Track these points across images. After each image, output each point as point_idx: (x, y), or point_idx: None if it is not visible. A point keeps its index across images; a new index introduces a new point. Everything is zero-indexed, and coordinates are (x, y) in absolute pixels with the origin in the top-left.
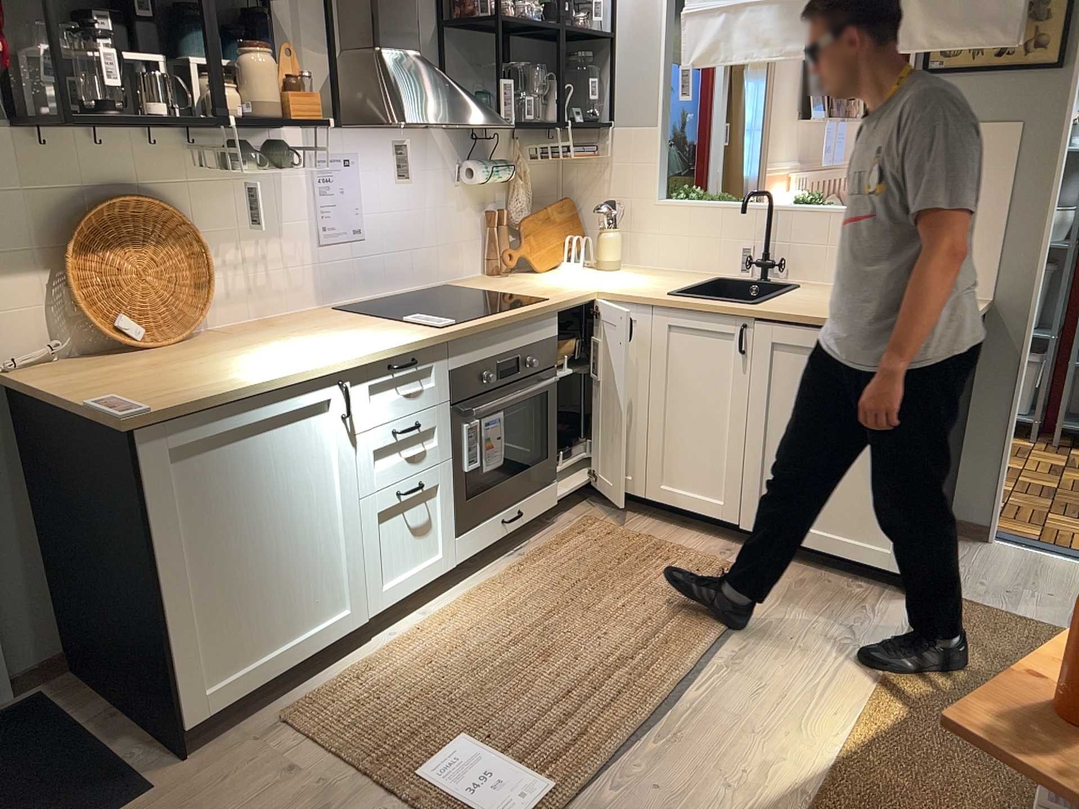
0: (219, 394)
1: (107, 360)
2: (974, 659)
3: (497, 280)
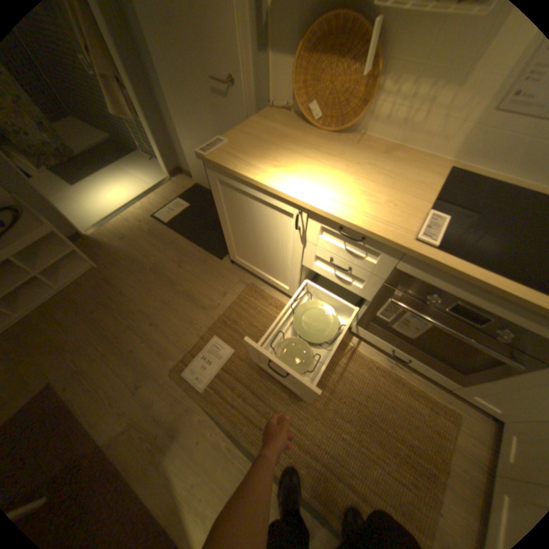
0: (232, 169)
1: (295, 121)
2: None
3: None
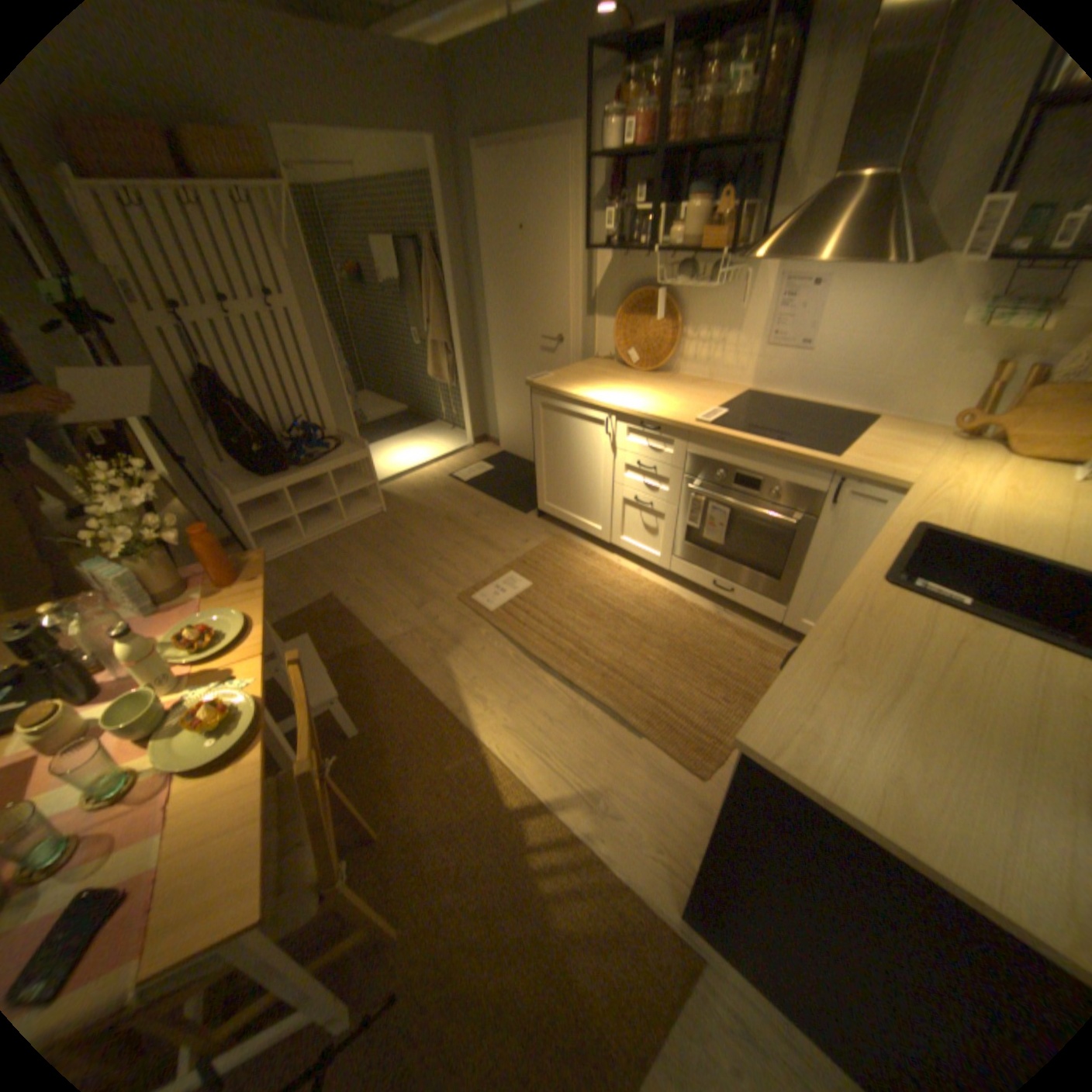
0: (555, 389)
1: (616, 366)
2: (565, 917)
3: (933, 436)
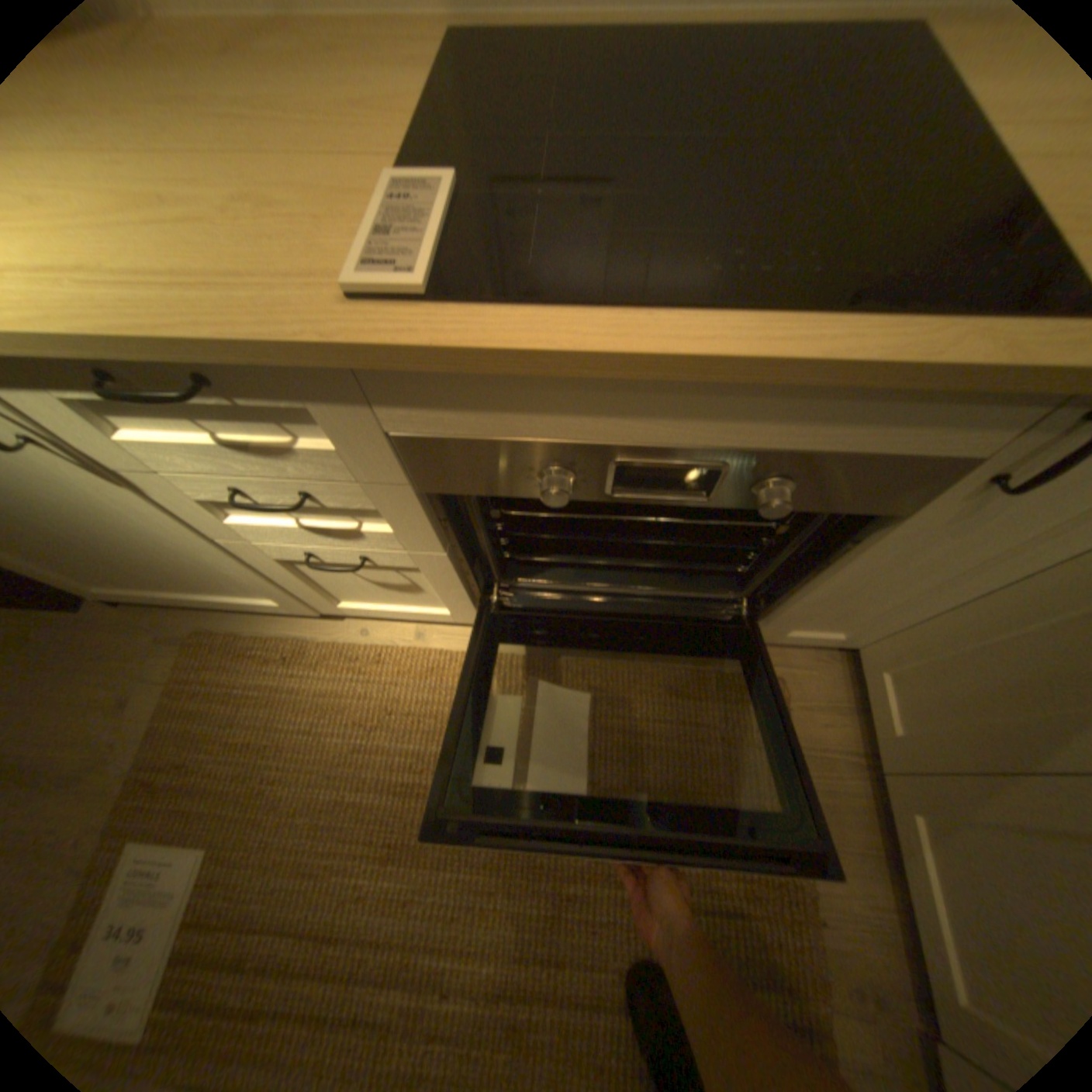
0: None
1: None
2: None
3: None
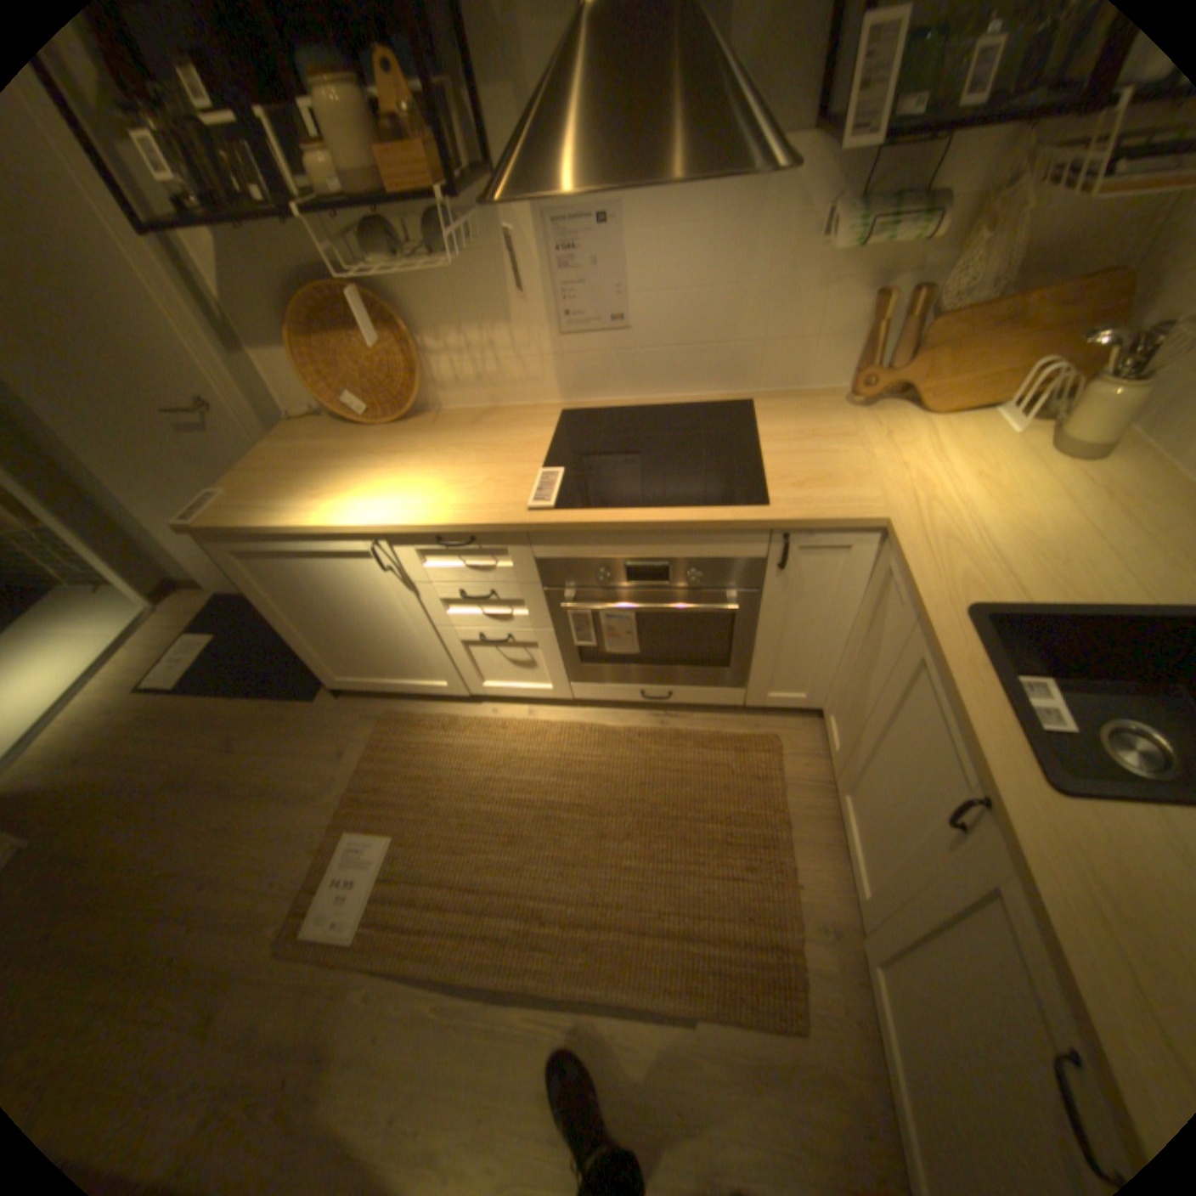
0: (243, 525)
1: (332, 426)
2: None
3: (830, 412)
